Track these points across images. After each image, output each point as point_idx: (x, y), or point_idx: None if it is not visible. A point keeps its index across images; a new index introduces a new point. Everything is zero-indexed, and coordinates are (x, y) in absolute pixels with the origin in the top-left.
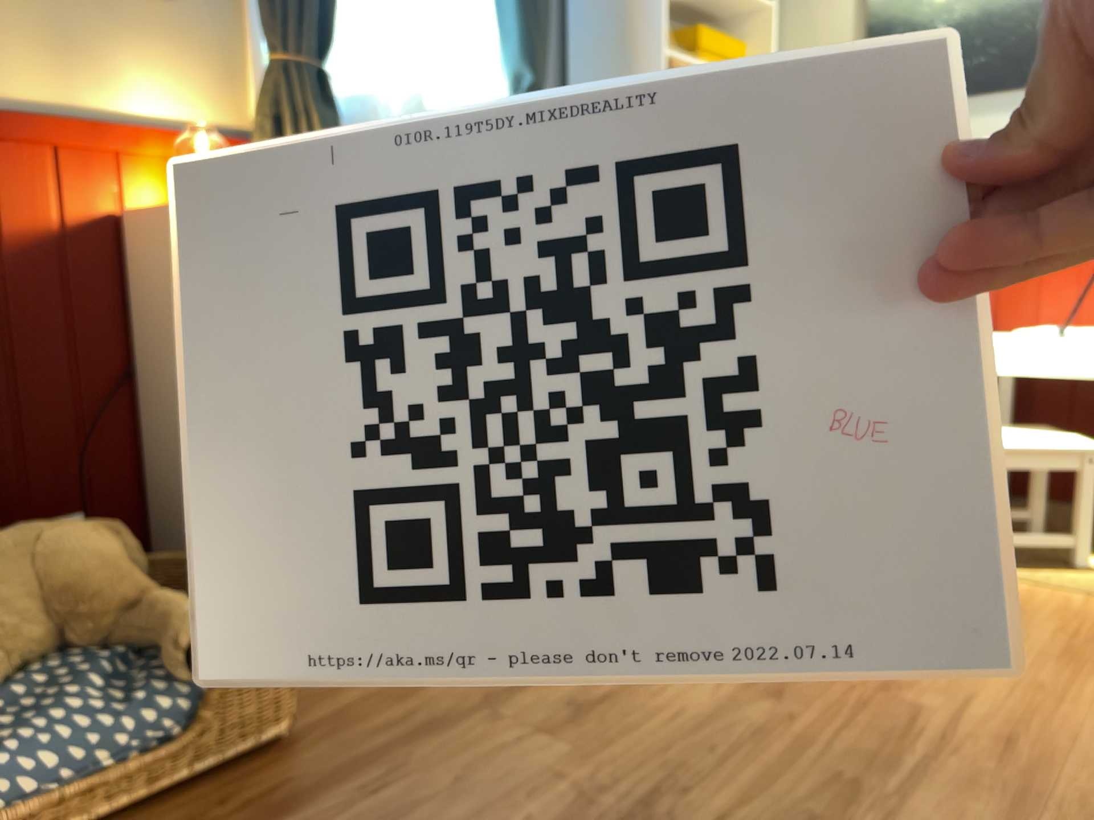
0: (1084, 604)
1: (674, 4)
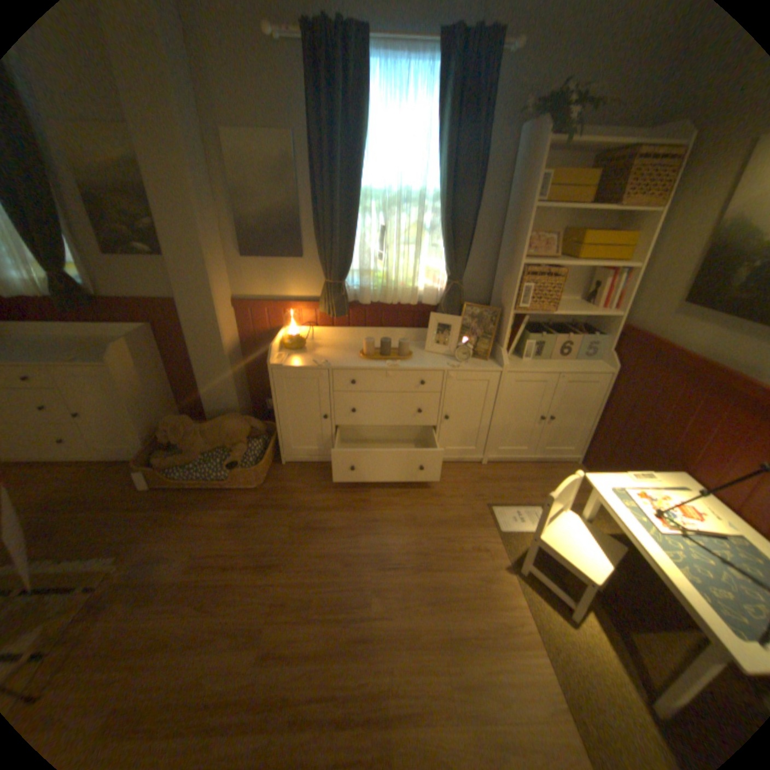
0: (524, 634)
1: (589, 209)
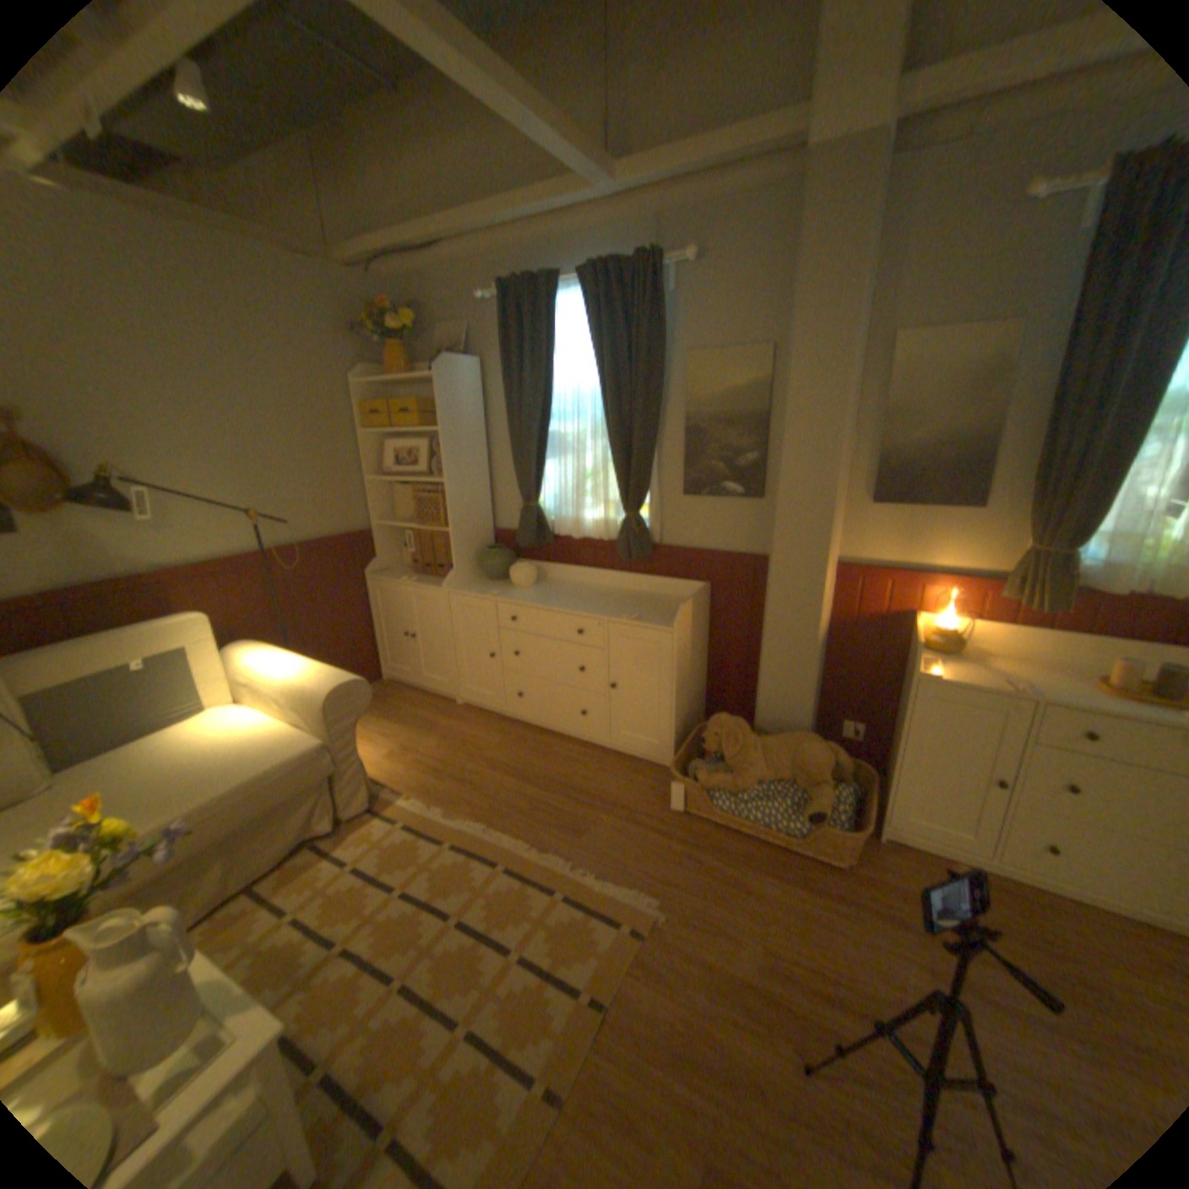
0: None
1: None
